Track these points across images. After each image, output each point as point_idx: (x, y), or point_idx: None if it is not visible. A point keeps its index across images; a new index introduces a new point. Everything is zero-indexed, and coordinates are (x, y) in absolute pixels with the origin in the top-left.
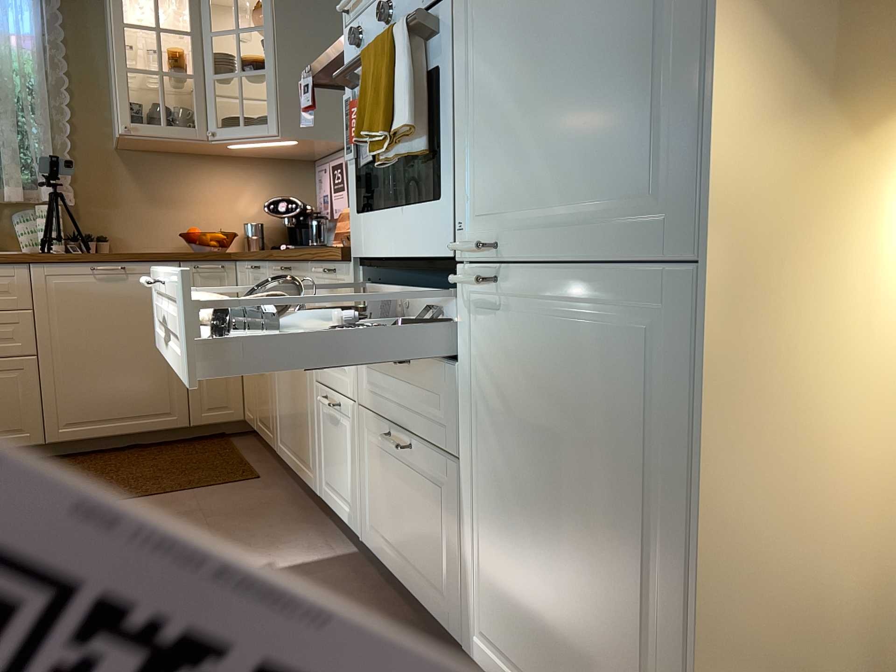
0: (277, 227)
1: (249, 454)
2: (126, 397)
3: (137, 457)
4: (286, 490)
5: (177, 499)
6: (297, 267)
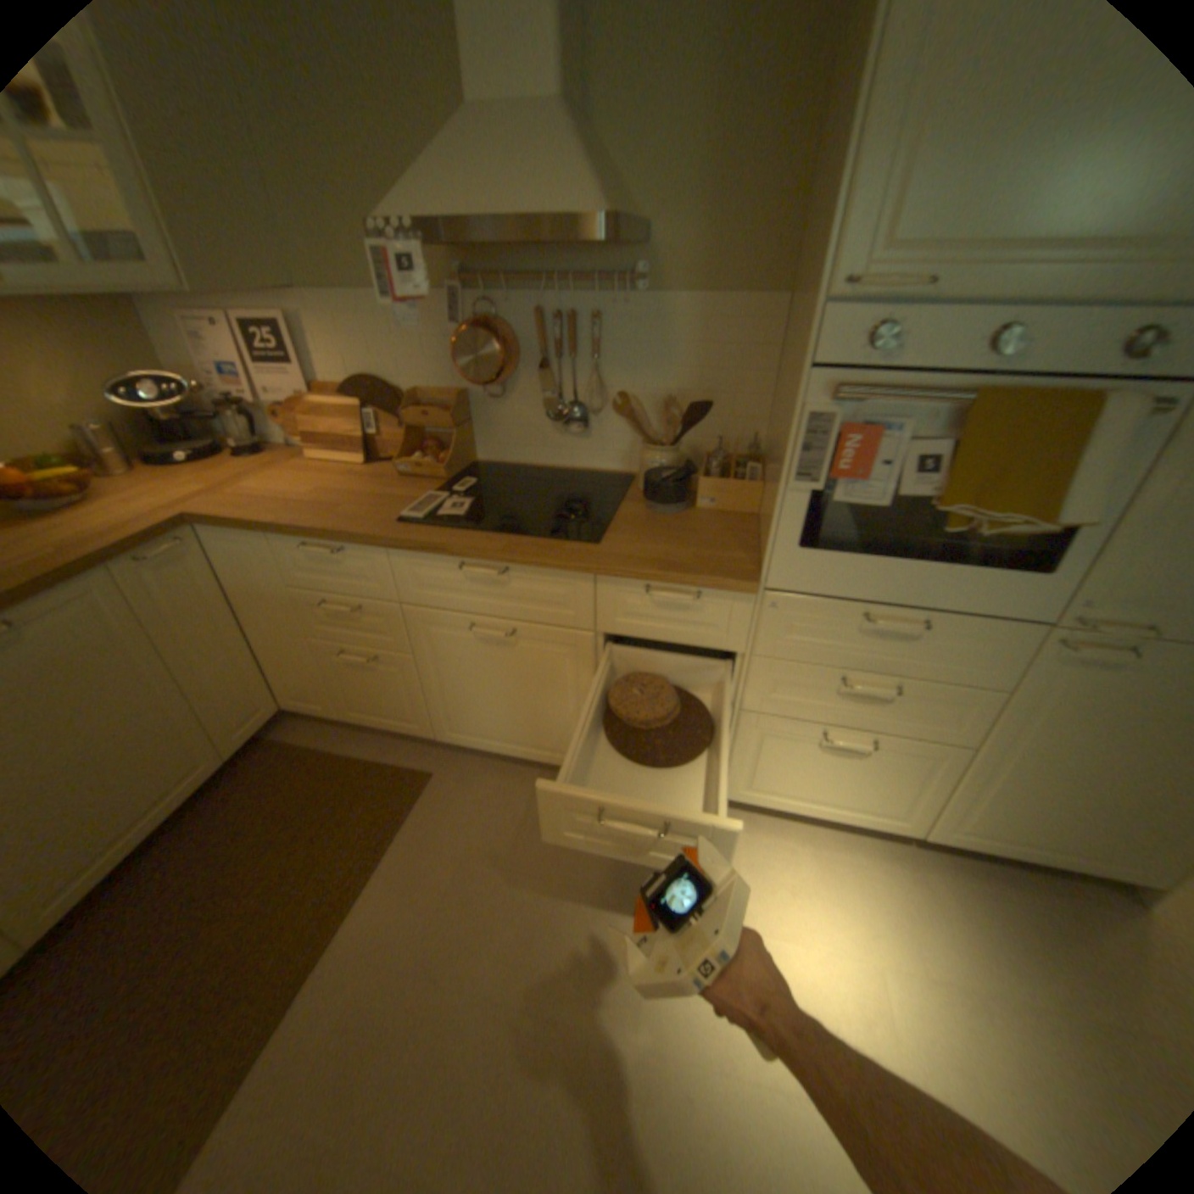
0: (119, 418)
1: (347, 749)
2: (127, 795)
3: (200, 848)
4: (487, 771)
5: (401, 866)
6: (539, 572)
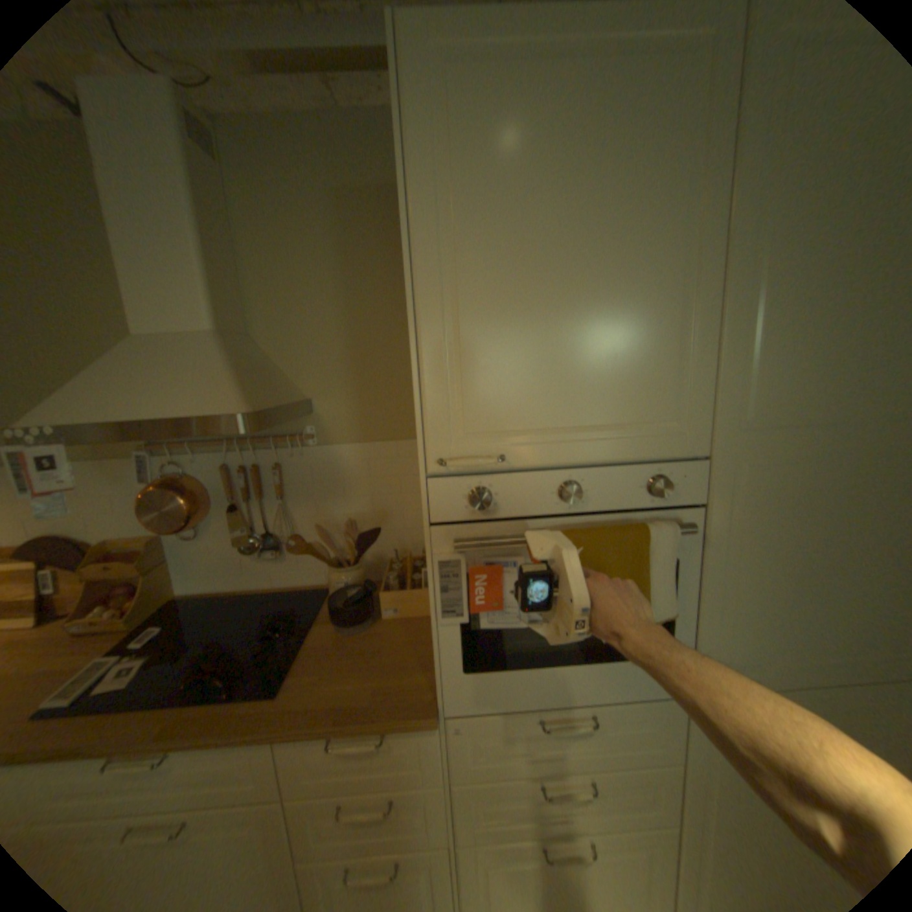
0: None
1: None
2: None
3: None
4: None
5: None
6: (204, 750)
